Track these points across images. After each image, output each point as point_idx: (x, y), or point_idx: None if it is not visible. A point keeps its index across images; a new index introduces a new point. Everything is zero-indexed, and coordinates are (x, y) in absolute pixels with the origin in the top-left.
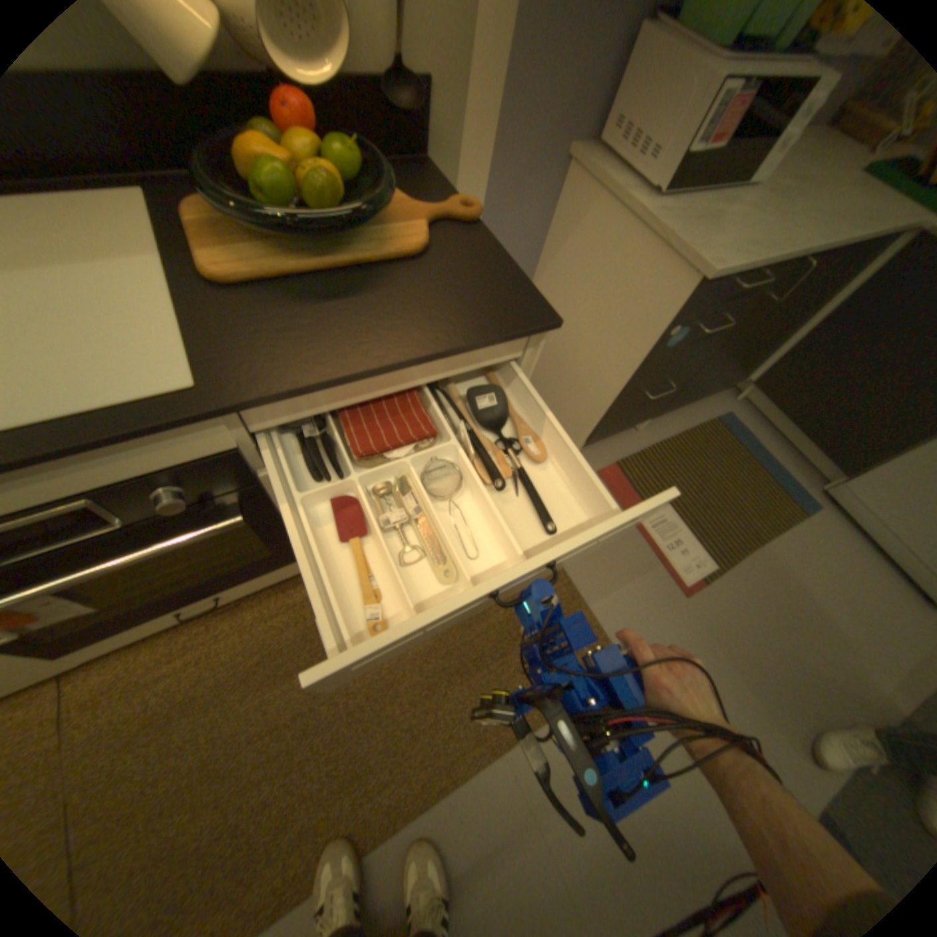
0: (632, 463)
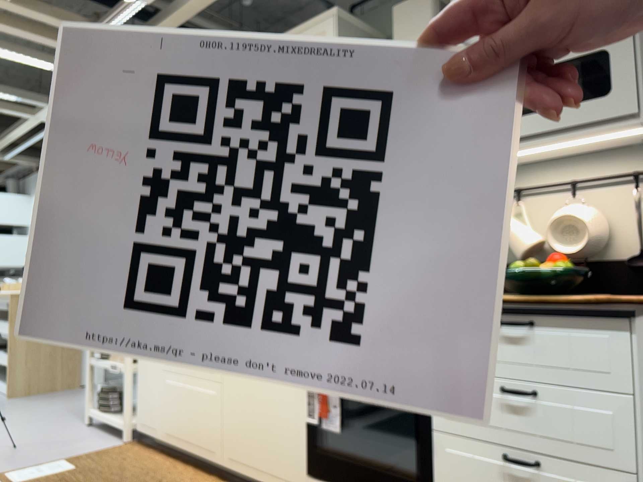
0: None
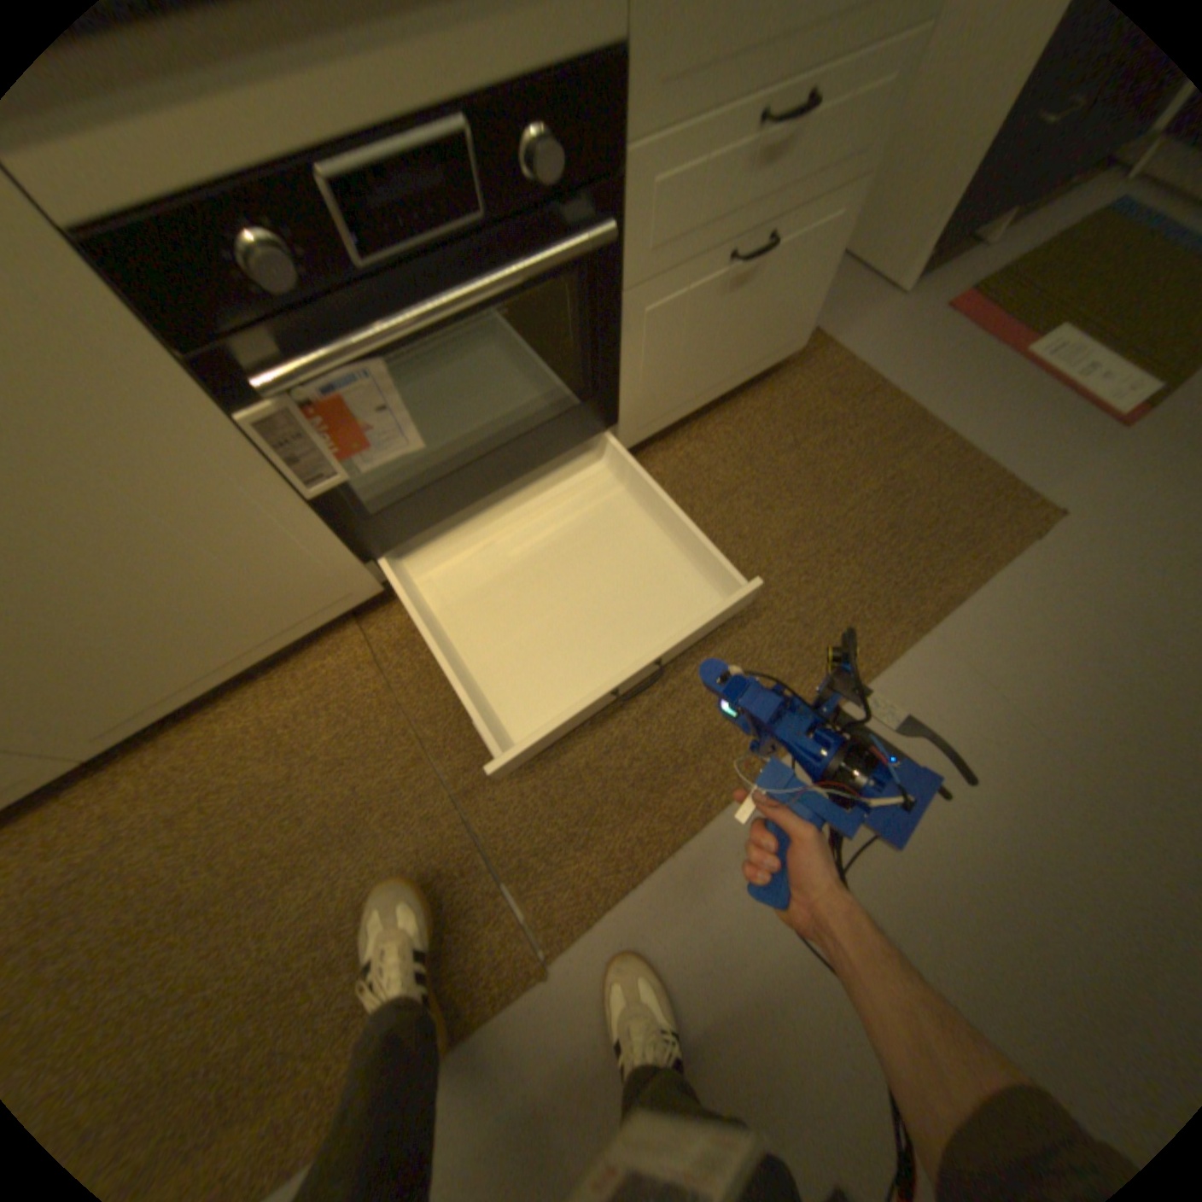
0: (992, 285)
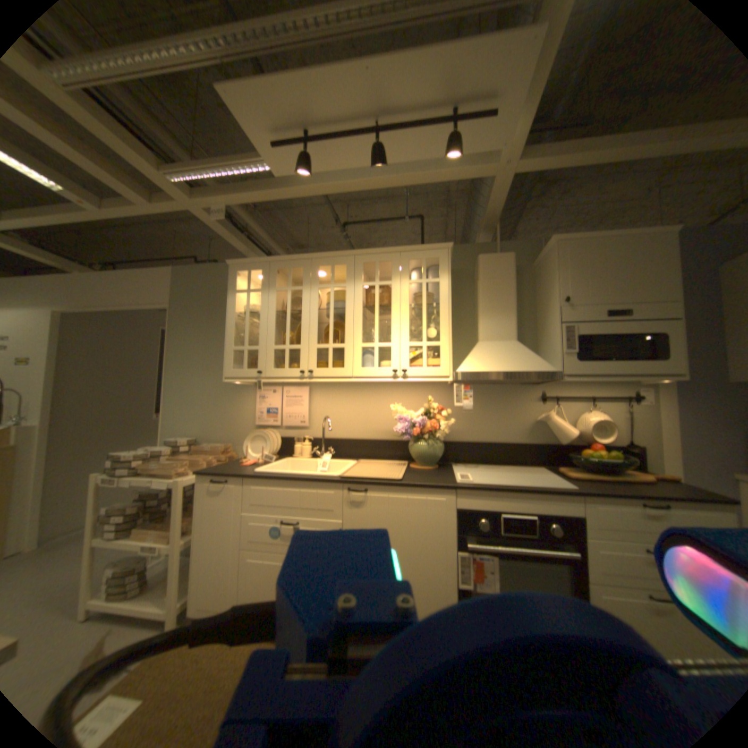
0: None
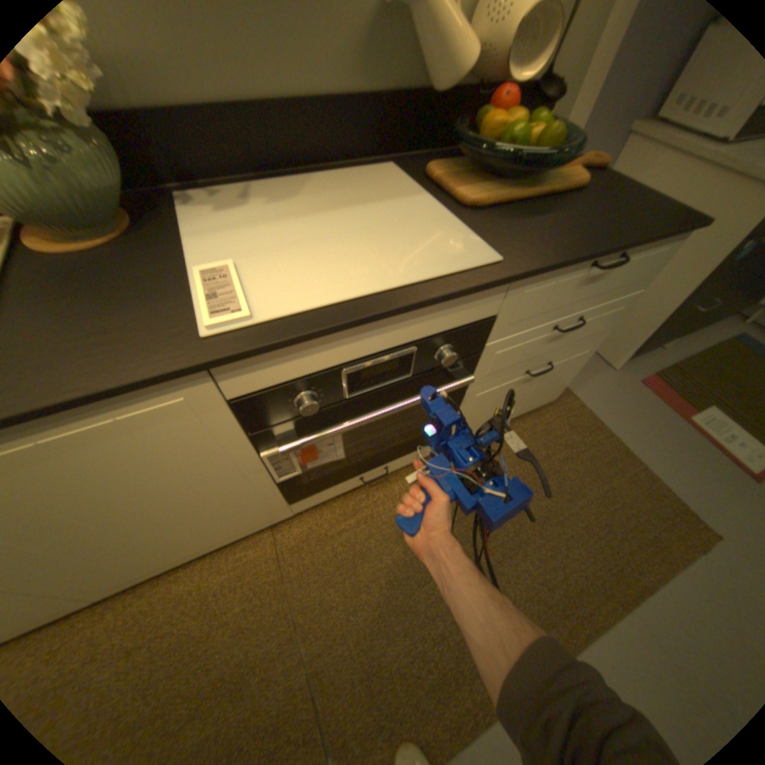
0: (669, 373)
